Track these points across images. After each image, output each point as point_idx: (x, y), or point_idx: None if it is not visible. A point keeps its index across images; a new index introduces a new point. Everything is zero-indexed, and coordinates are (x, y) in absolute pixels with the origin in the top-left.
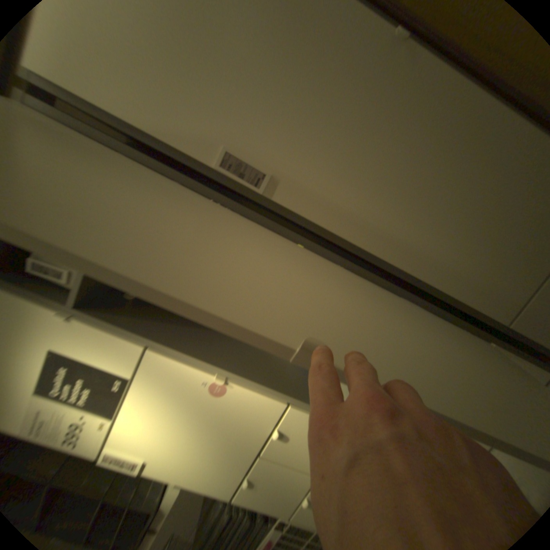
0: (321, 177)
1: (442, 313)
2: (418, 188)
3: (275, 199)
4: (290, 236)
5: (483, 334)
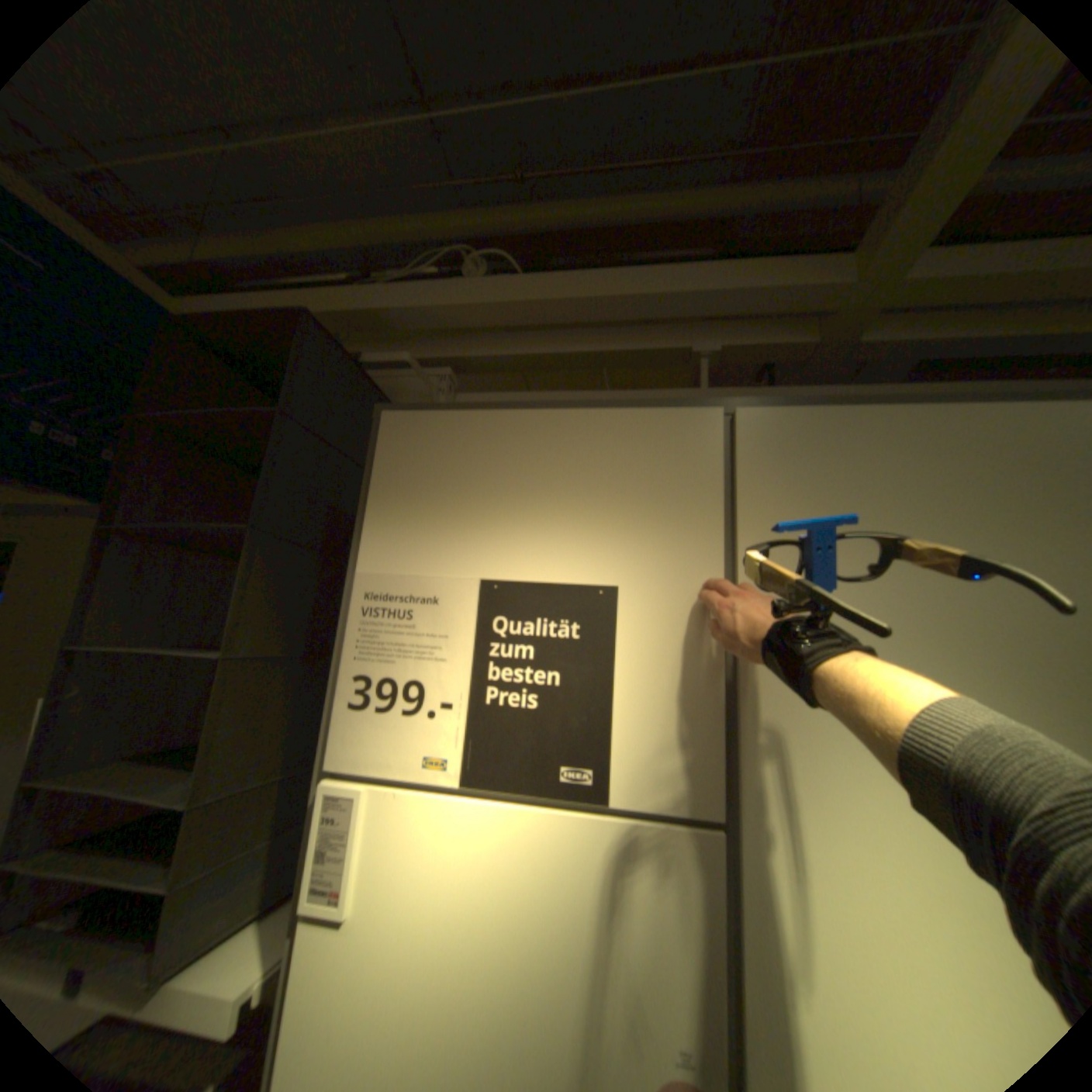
0: None
1: None
2: None
3: None
4: None
5: None
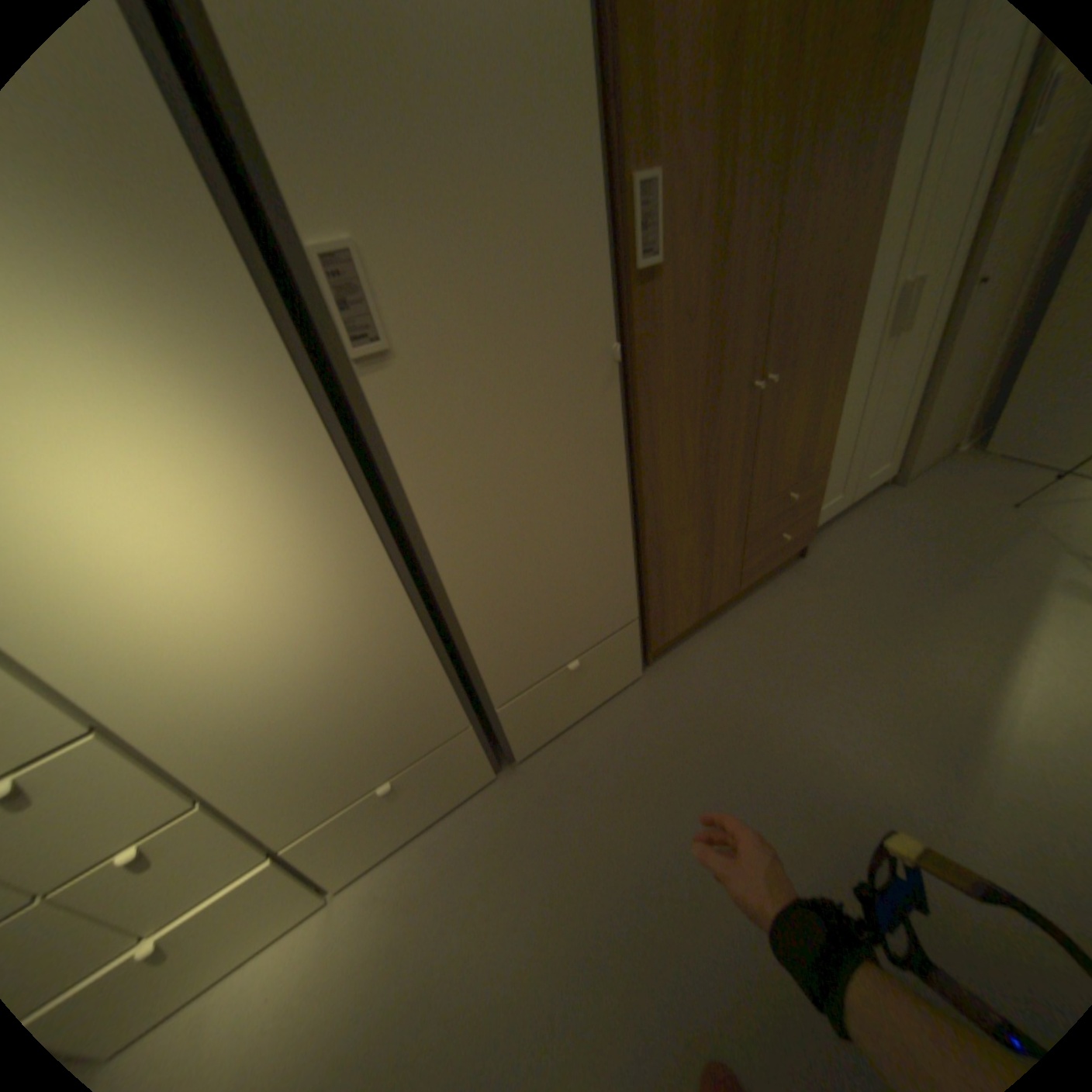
0: (443, 411)
1: (444, 666)
2: (522, 511)
3: (361, 381)
4: (339, 448)
5: (465, 709)
